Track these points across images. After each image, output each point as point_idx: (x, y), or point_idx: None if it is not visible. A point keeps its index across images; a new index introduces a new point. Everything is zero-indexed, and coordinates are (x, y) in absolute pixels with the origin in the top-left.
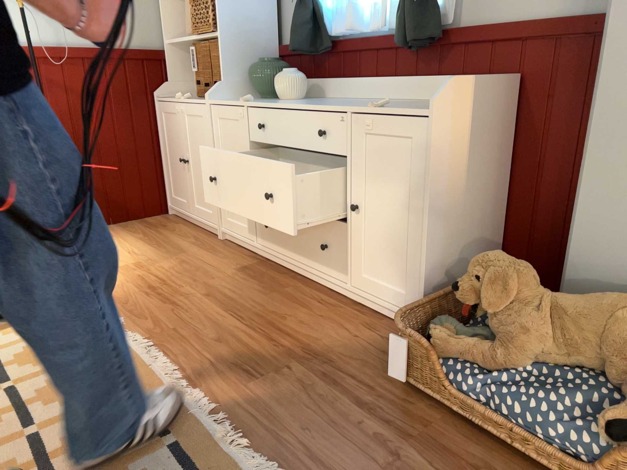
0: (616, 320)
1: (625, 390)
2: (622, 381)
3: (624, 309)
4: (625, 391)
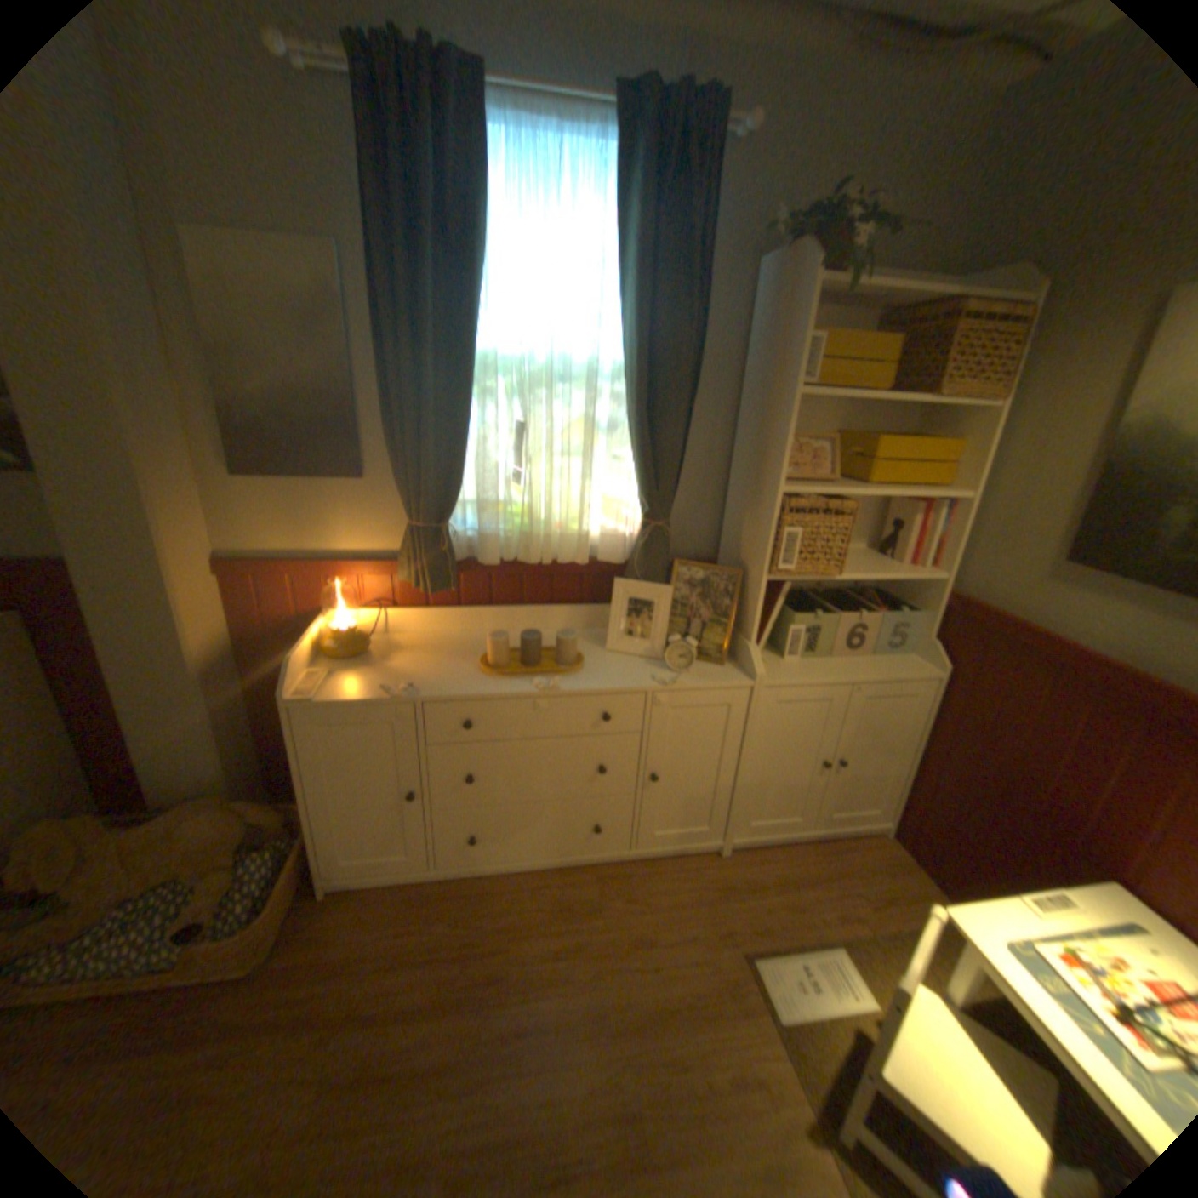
0: (177, 839)
1: (197, 889)
2: (195, 881)
3: (181, 827)
4: (202, 885)
